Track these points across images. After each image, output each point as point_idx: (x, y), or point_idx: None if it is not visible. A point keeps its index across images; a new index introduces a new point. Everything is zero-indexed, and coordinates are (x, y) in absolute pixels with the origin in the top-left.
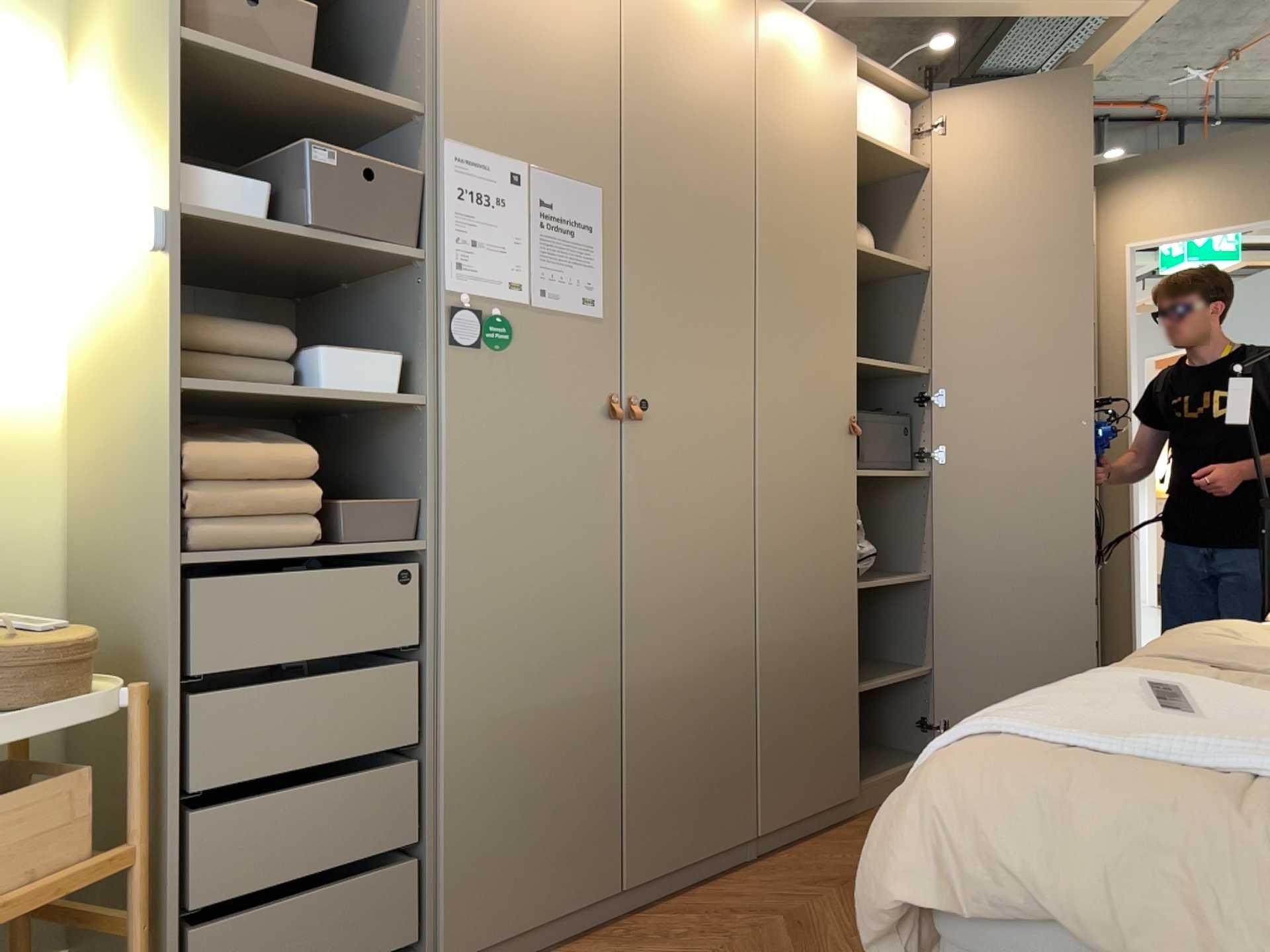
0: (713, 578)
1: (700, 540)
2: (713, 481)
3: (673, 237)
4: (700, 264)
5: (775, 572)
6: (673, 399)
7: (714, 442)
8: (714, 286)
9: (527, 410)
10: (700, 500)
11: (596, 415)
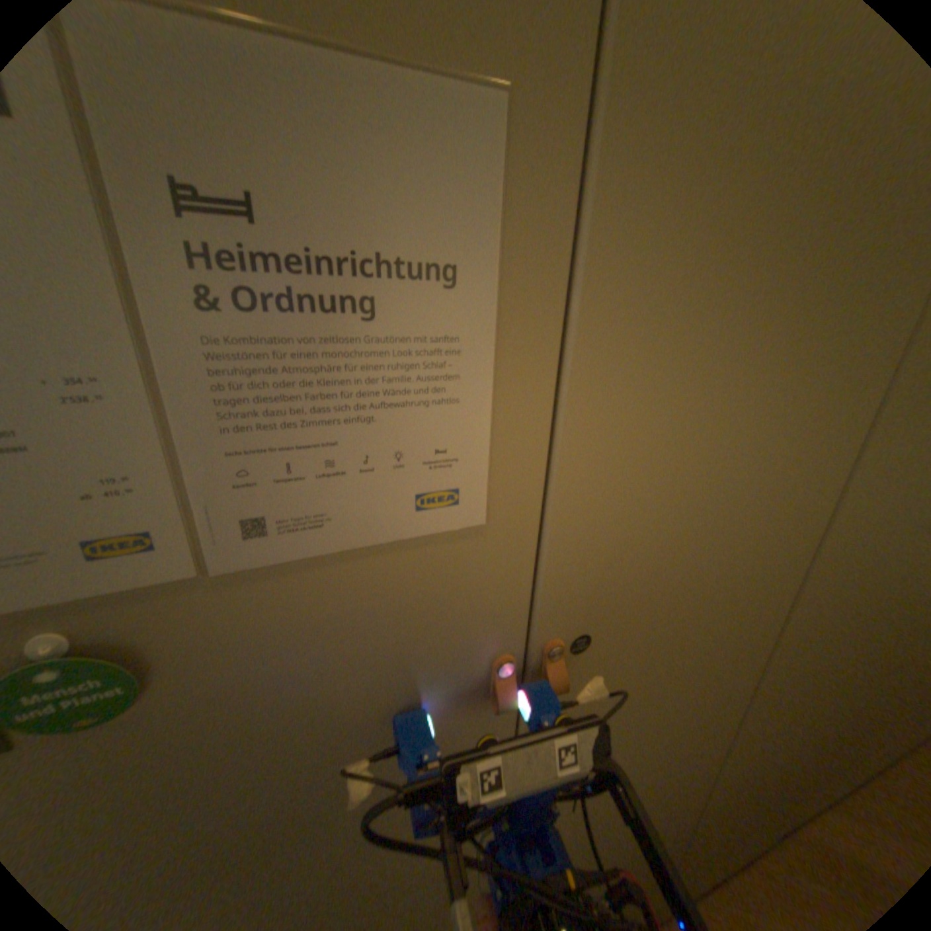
0: (662, 787)
1: (652, 762)
2: (696, 690)
3: (742, 260)
4: (796, 321)
5: (756, 739)
6: (649, 614)
7: (713, 642)
8: (810, 370)
9: (260, 778)
10: (665, 722)
11: (463, 705)
